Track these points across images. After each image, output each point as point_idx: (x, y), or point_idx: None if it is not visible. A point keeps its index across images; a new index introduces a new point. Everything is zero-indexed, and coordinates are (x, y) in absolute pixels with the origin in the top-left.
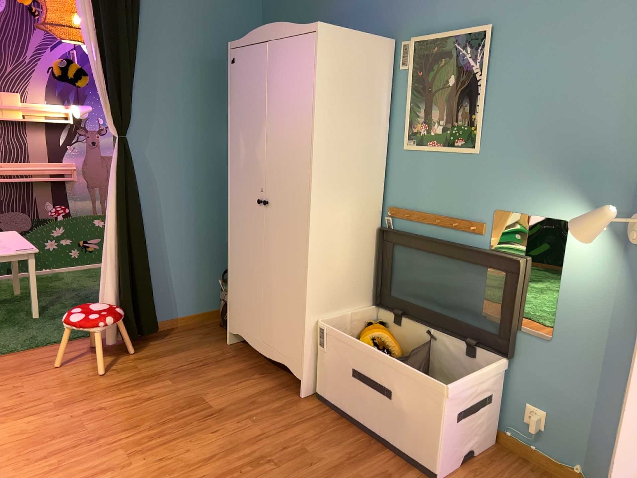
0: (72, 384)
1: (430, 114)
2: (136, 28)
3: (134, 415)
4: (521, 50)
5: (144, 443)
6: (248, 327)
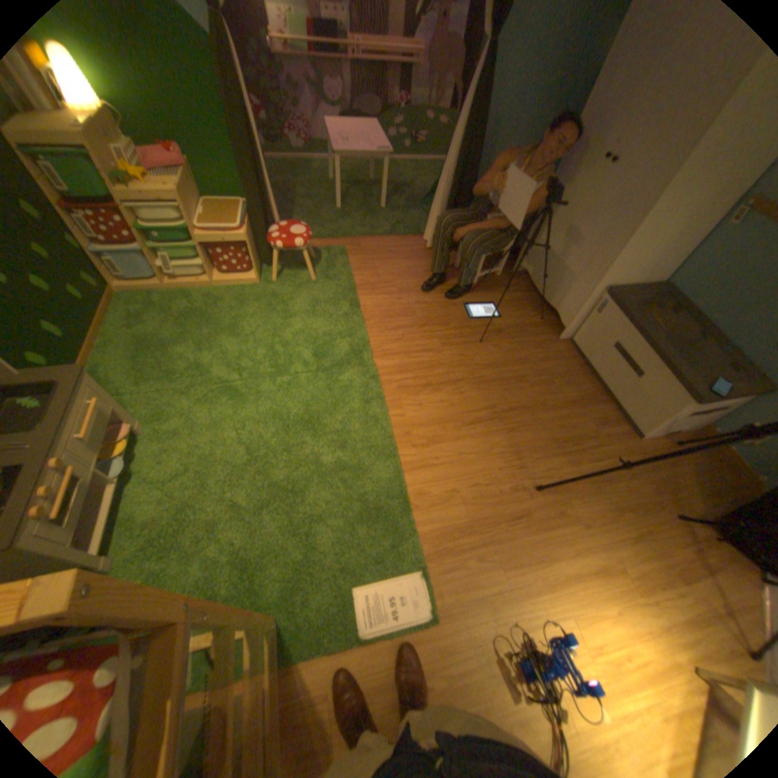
0: (406, 277)
1: None
2: None
3: (443, 316)
4: None
5: (449, 339)
6: (536, 269)
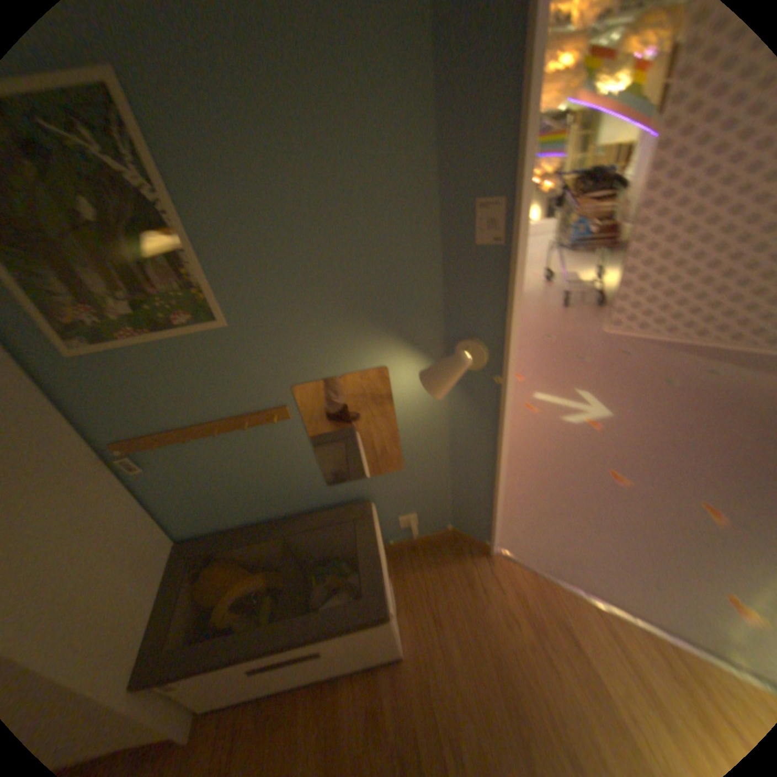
0: None
1: (75, 281)
2: None
3: None
4: (210, 126)
5: None
6: None
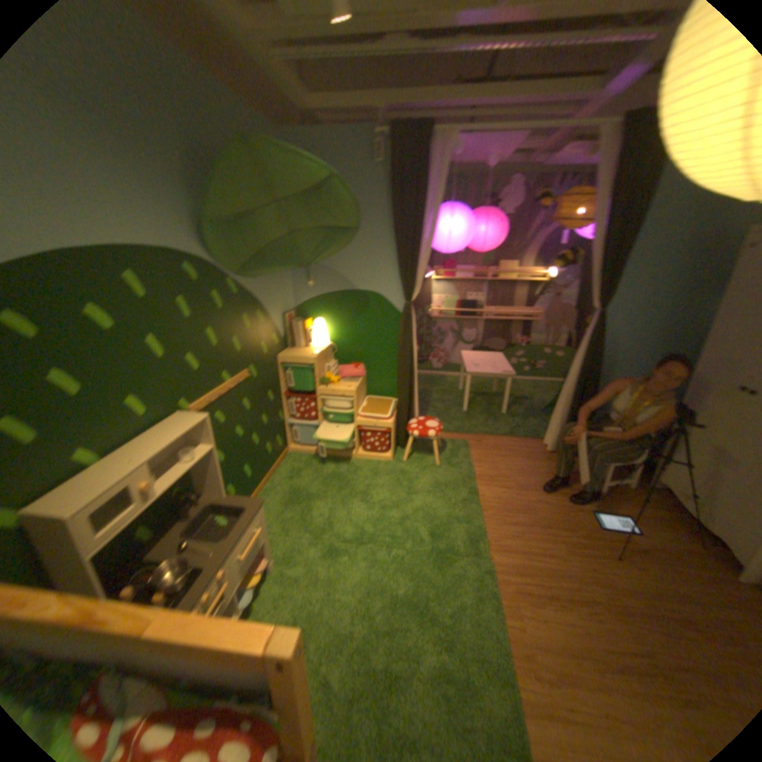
0: (526, 475)
1: None
2: (640, 221)
3: (570, 520)
4: None
5: (578, 549)
6: (682, 487)
